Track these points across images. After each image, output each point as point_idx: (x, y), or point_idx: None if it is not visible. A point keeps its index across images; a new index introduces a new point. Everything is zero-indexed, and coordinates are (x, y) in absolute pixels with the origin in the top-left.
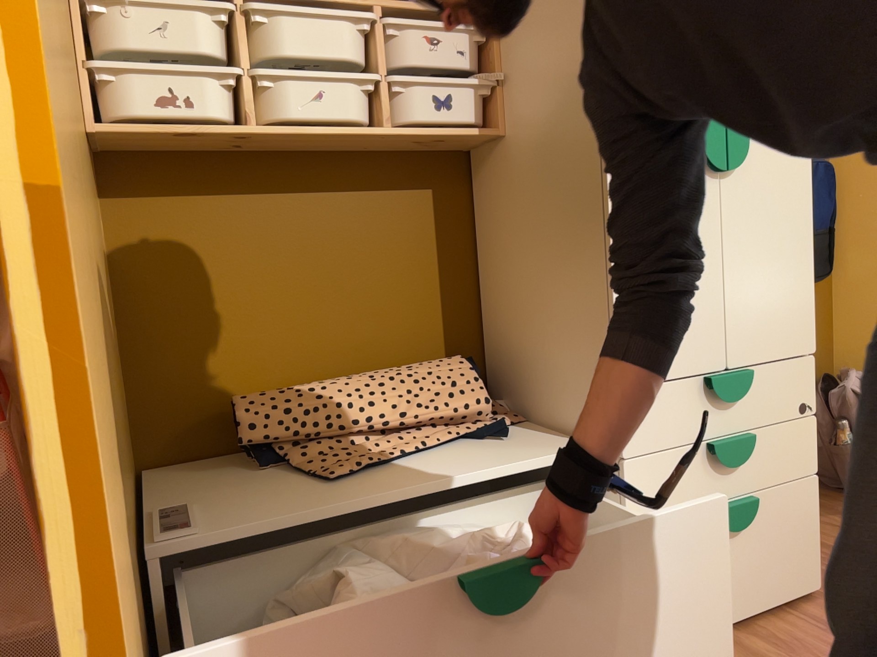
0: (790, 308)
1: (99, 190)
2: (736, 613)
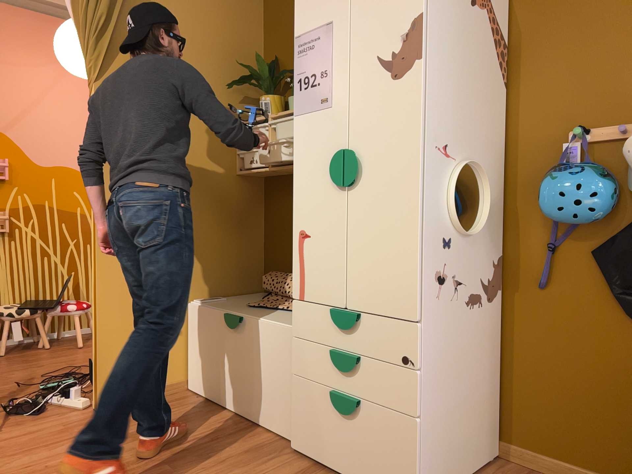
0: (395, 282)
1: (263, 189)
2: (345, 471)
